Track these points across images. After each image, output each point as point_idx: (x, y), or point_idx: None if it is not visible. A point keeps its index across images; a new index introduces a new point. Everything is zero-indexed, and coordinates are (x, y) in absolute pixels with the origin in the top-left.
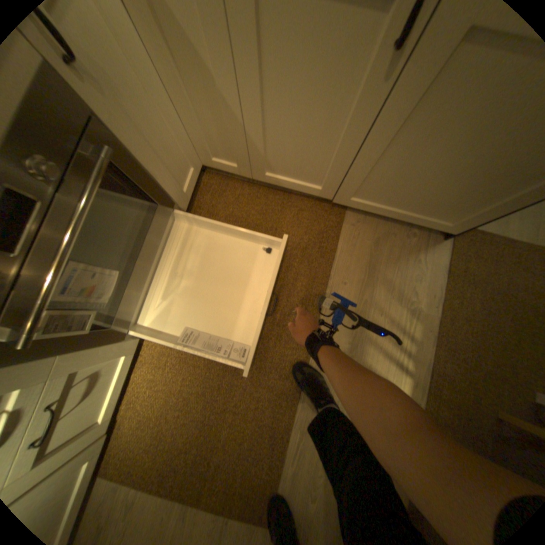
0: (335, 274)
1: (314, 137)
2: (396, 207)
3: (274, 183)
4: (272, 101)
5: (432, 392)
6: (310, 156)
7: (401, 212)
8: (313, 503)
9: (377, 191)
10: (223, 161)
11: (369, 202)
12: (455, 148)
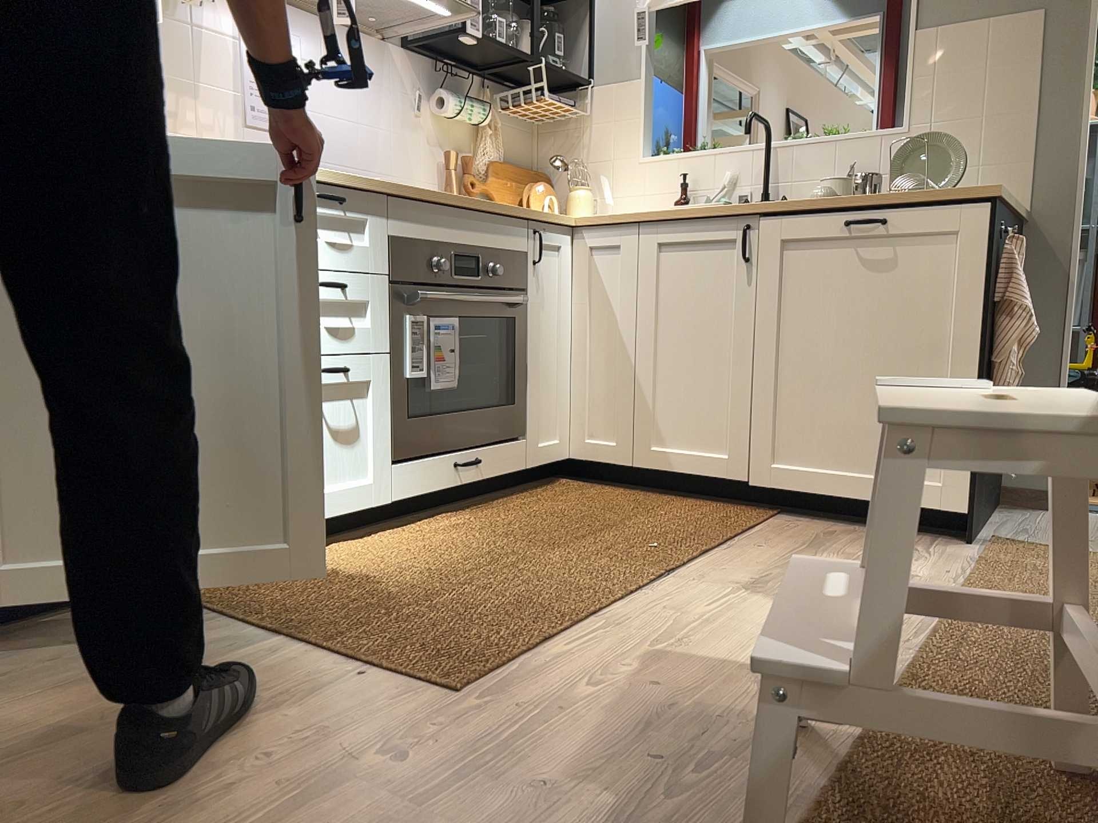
0: (743, 536)
1: (709, 365)
2: (842, 469)
3: (664, 466)
4: (667, 332)
5: (939, 629)
6: (708, 397)
7: (854, 477)
8: (592, 689)
9: (801, 438)
10: (601, 441)
11: (801, 468)
12: (839, 336)
